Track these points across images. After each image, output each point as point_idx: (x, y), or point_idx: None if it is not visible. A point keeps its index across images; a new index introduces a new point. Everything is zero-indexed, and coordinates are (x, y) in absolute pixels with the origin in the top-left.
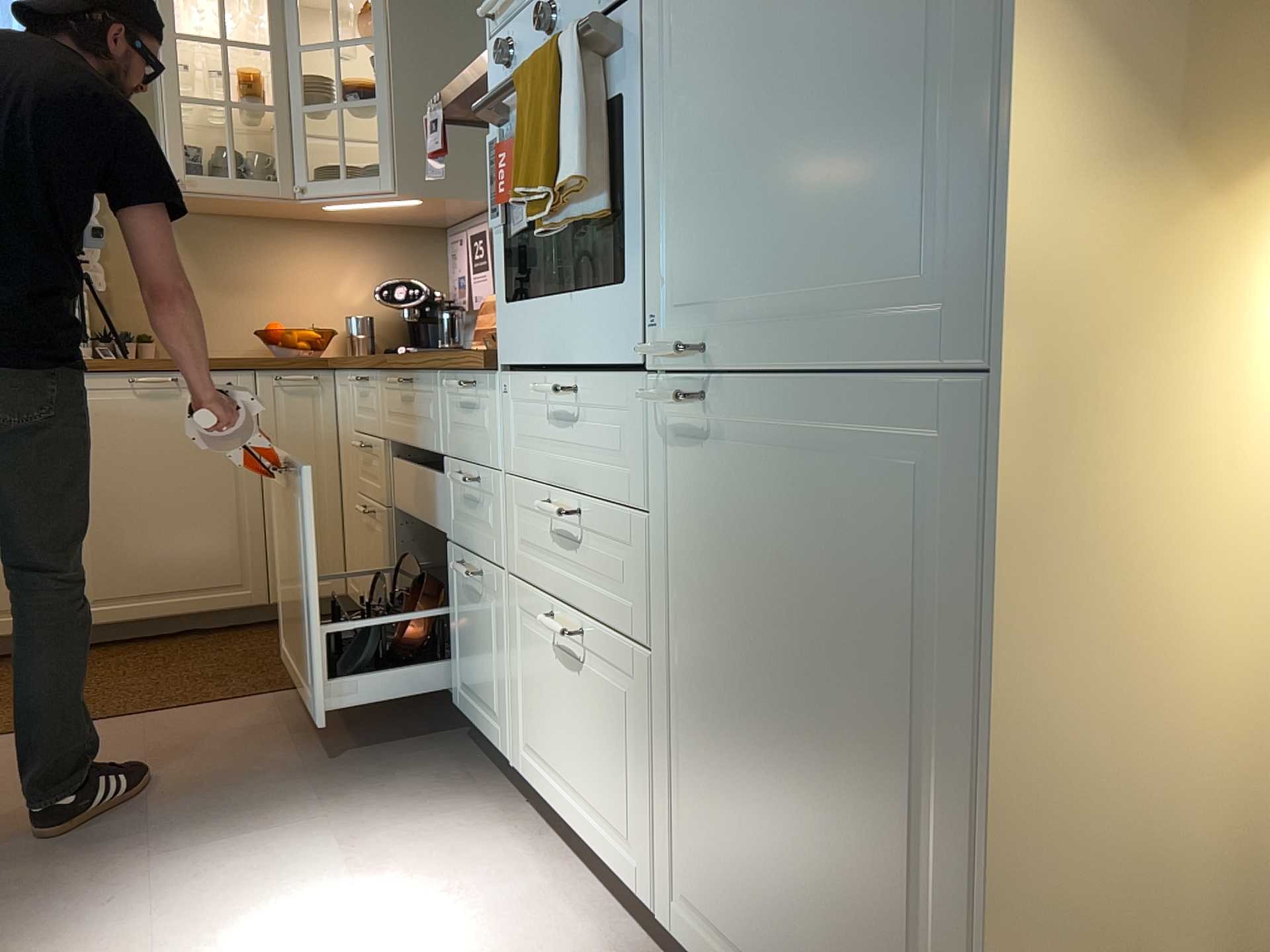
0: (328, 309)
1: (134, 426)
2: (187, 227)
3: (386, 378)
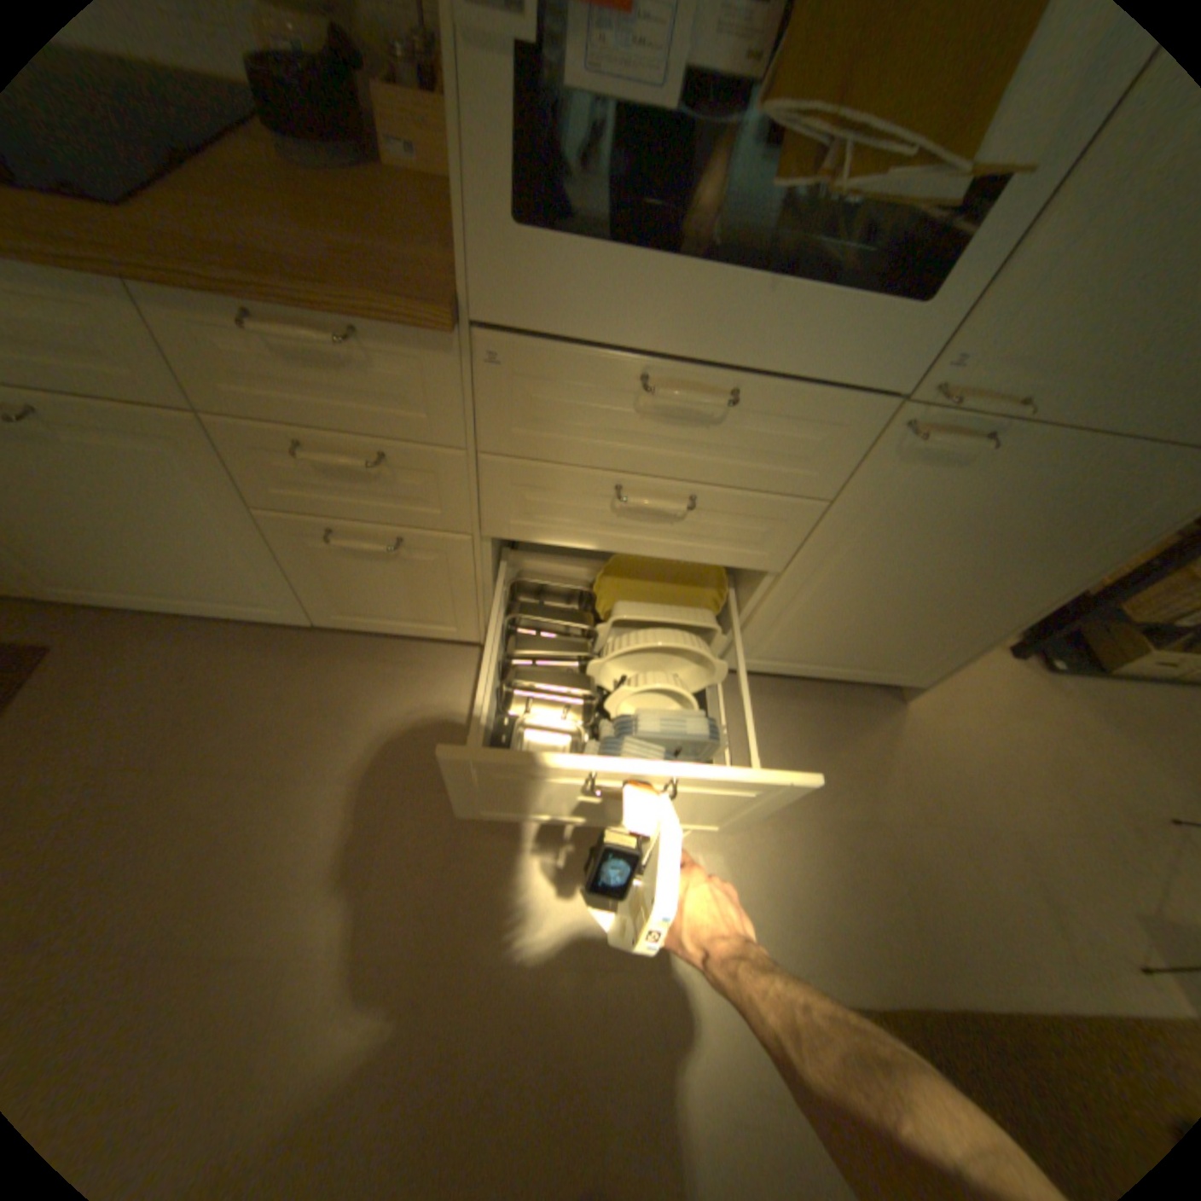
0: None
1: None
2: None
3: None
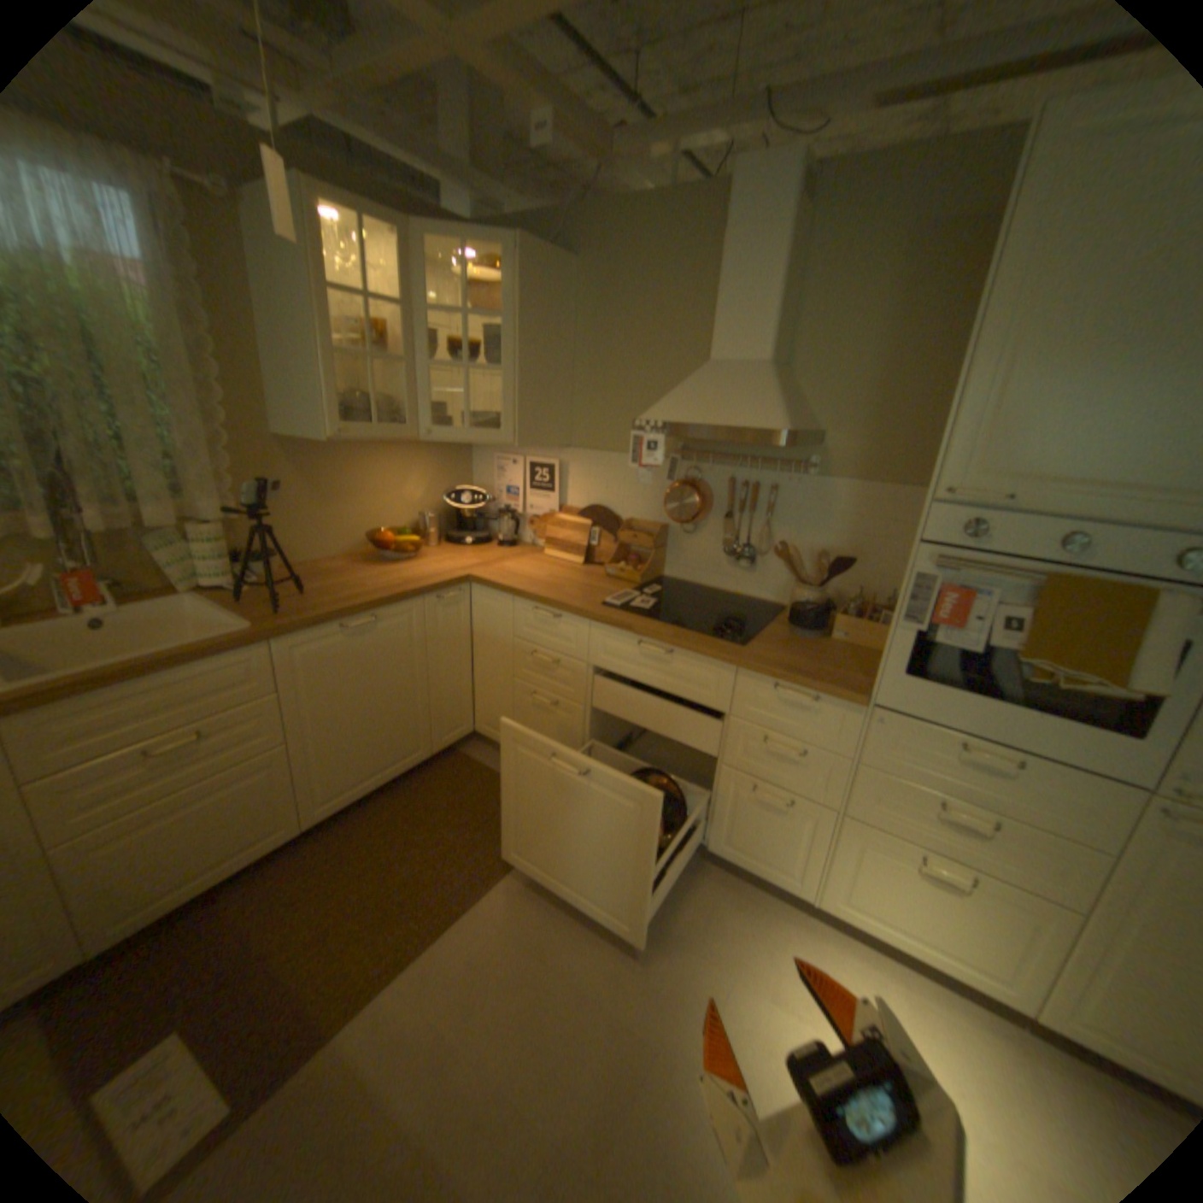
0: (400, 510)
1: (345, 663)
2: (292, 451)
3: (607, 632)
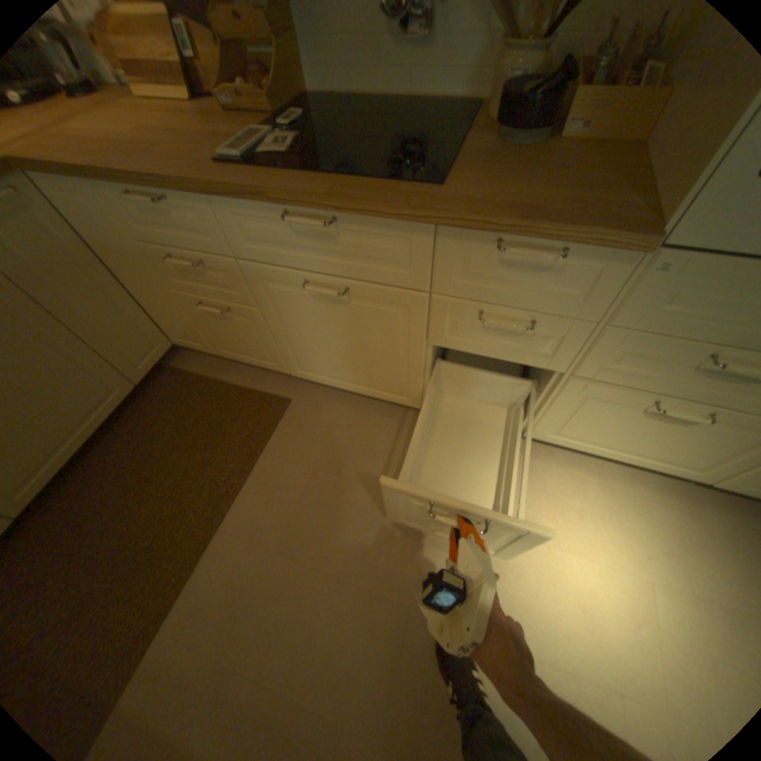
0: None
1: None
2: None
3: (237, 205)
